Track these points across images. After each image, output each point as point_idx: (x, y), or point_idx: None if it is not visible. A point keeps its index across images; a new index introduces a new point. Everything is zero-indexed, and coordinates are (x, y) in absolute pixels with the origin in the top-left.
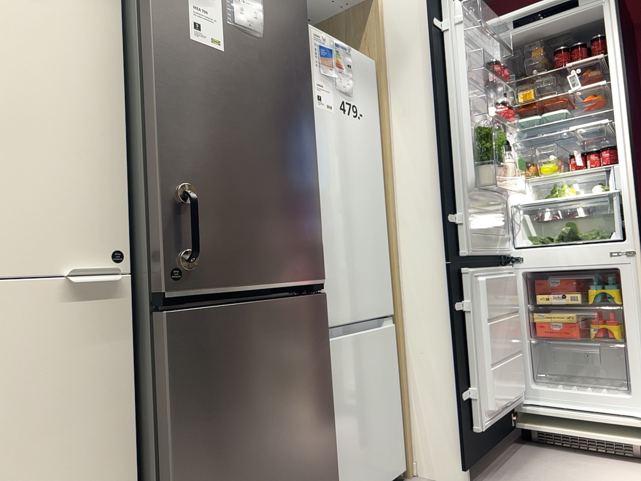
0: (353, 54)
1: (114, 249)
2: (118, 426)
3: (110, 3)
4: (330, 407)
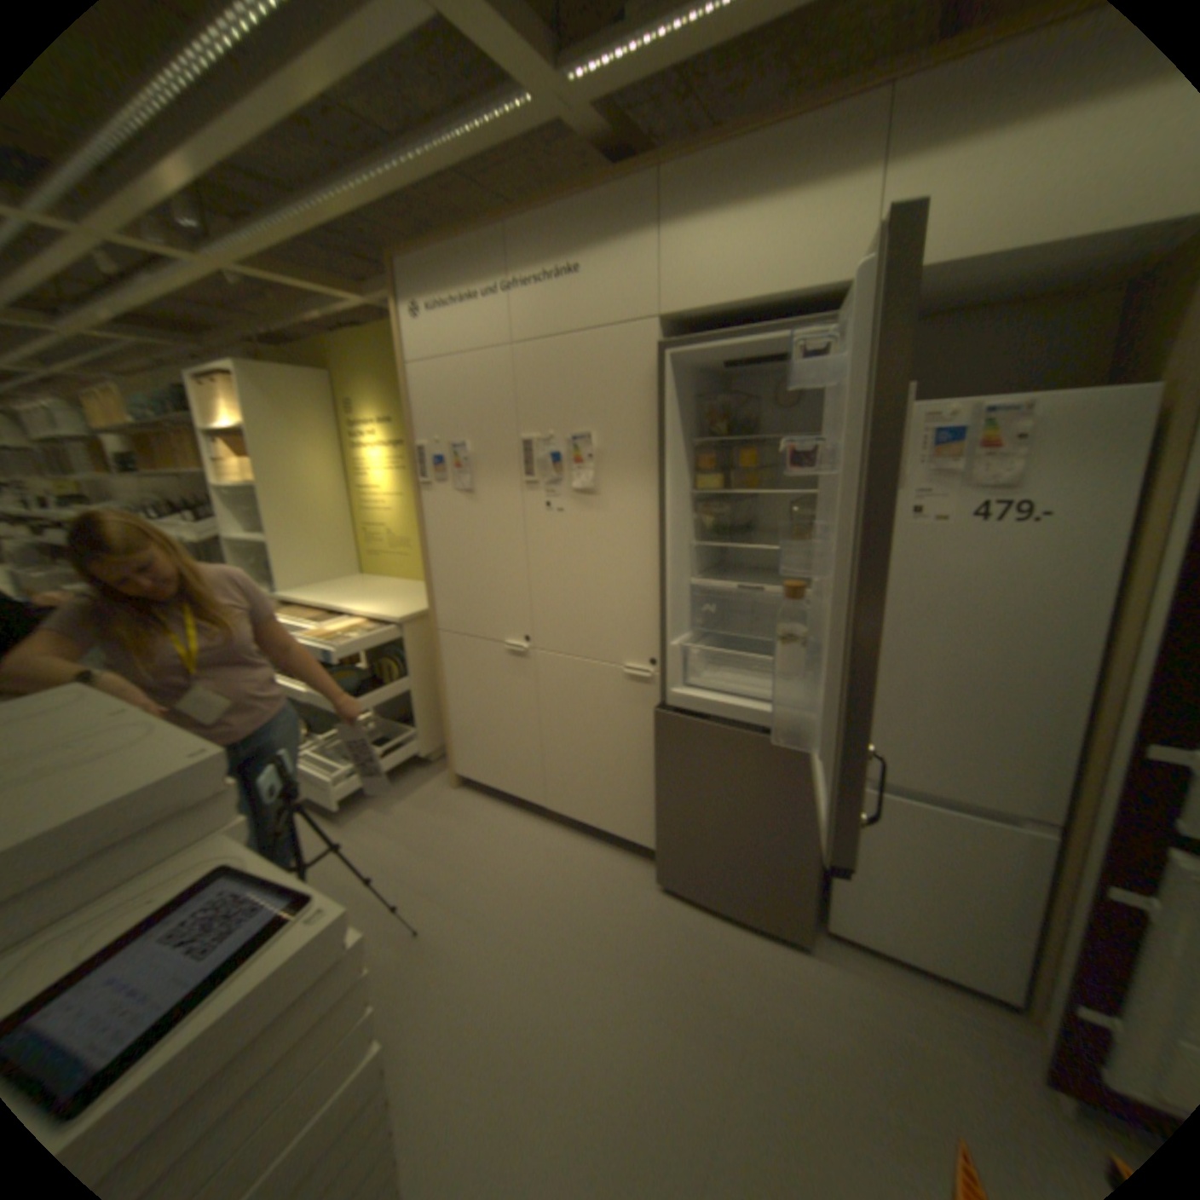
0: (1050, 404)
1: (651, 656)
2: (651, 751)
3: (652, 492)
4: (814, 845)
